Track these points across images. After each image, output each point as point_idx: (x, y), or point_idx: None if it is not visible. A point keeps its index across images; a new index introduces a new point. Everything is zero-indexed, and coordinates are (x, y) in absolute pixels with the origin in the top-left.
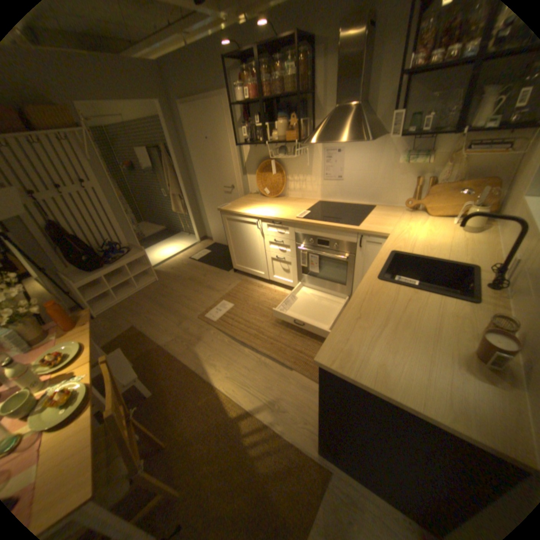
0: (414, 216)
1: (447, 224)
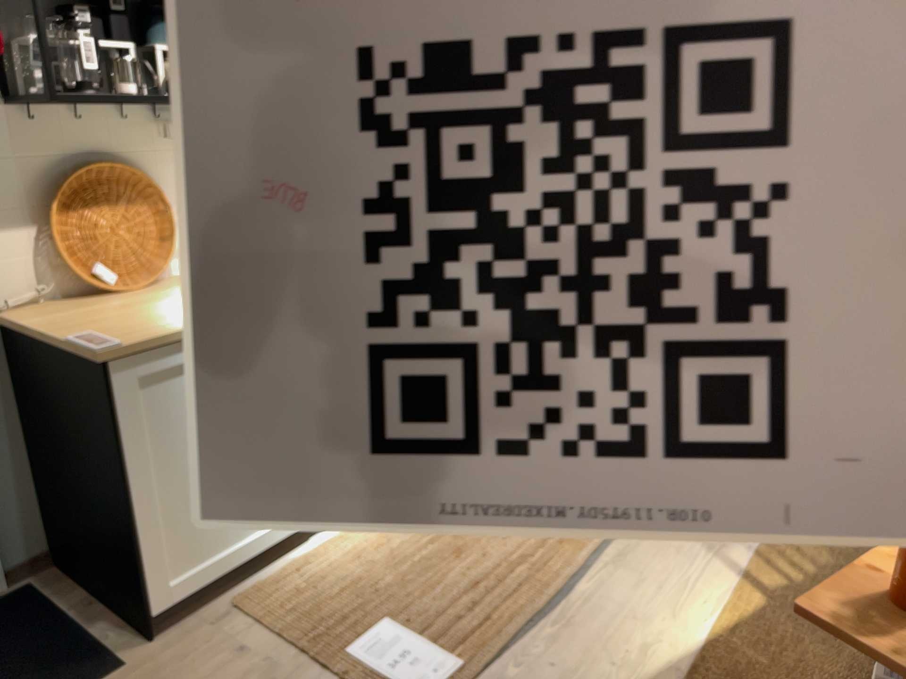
0: None
1: None
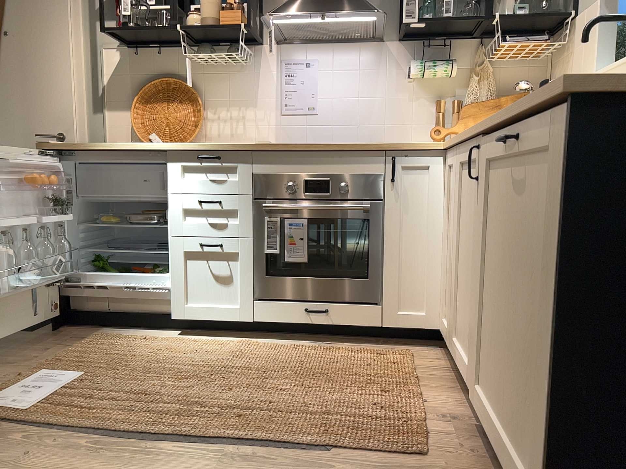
0: None
1: None
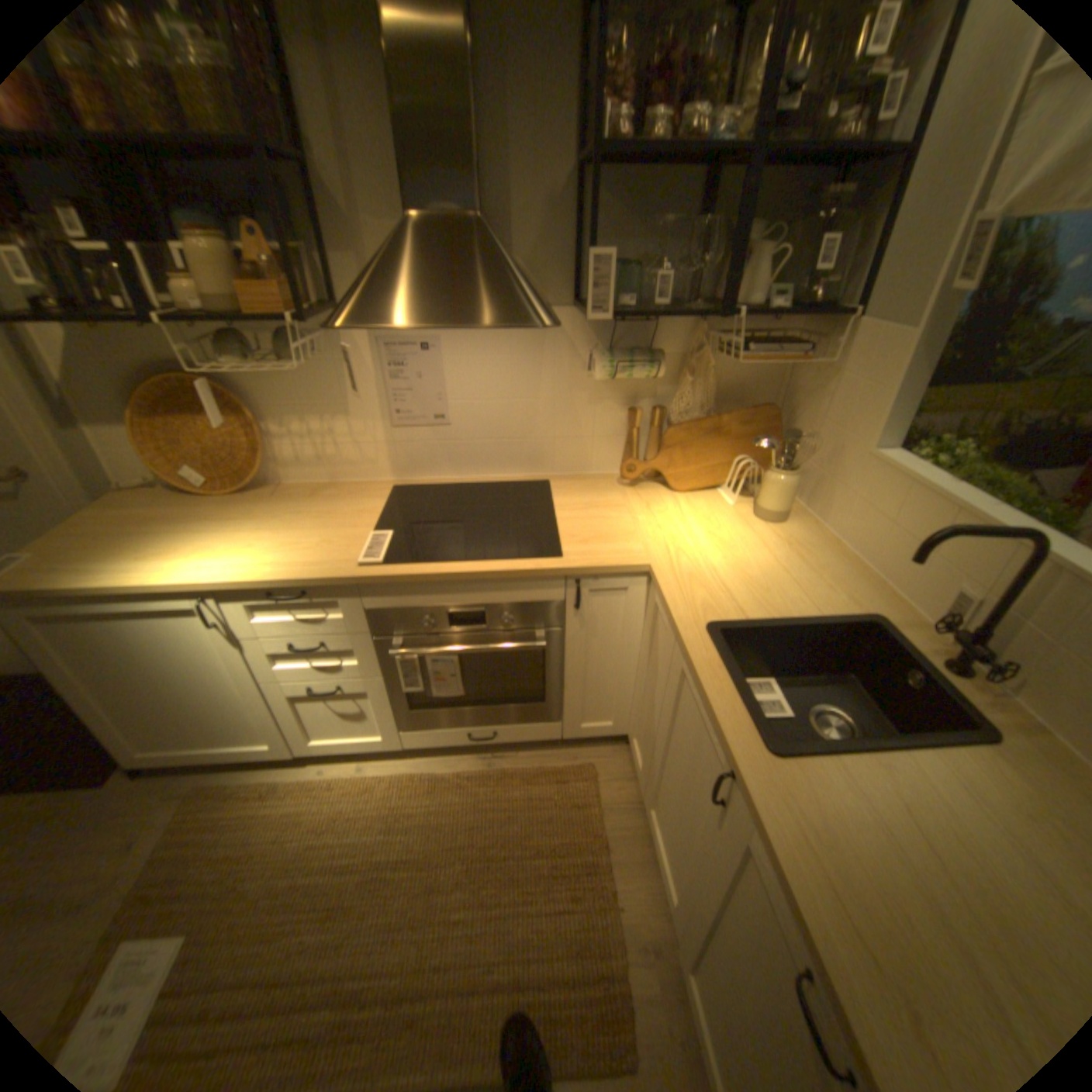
0: (646, 497)
1: (717, 507)
